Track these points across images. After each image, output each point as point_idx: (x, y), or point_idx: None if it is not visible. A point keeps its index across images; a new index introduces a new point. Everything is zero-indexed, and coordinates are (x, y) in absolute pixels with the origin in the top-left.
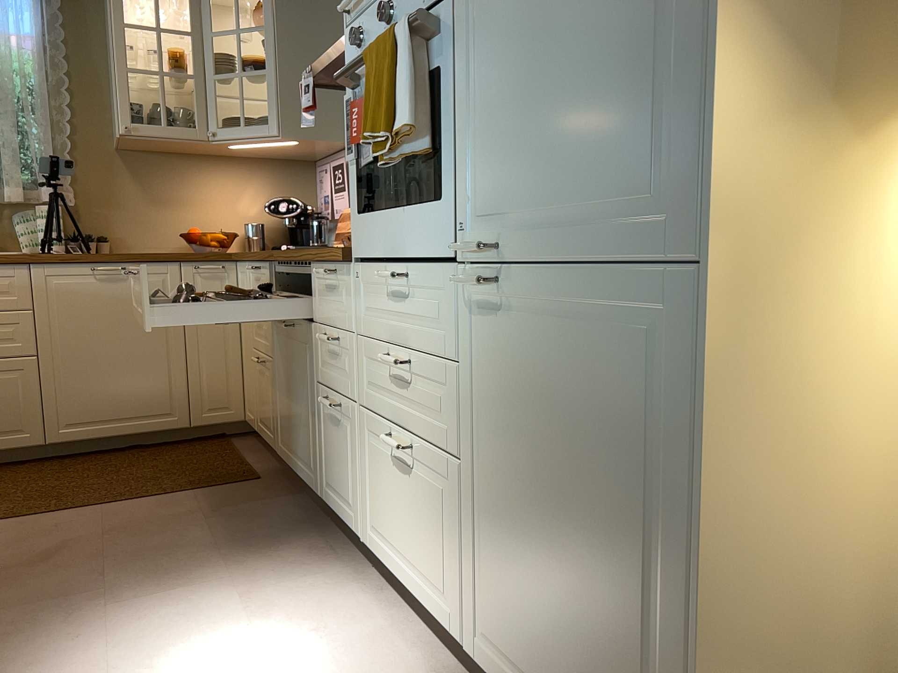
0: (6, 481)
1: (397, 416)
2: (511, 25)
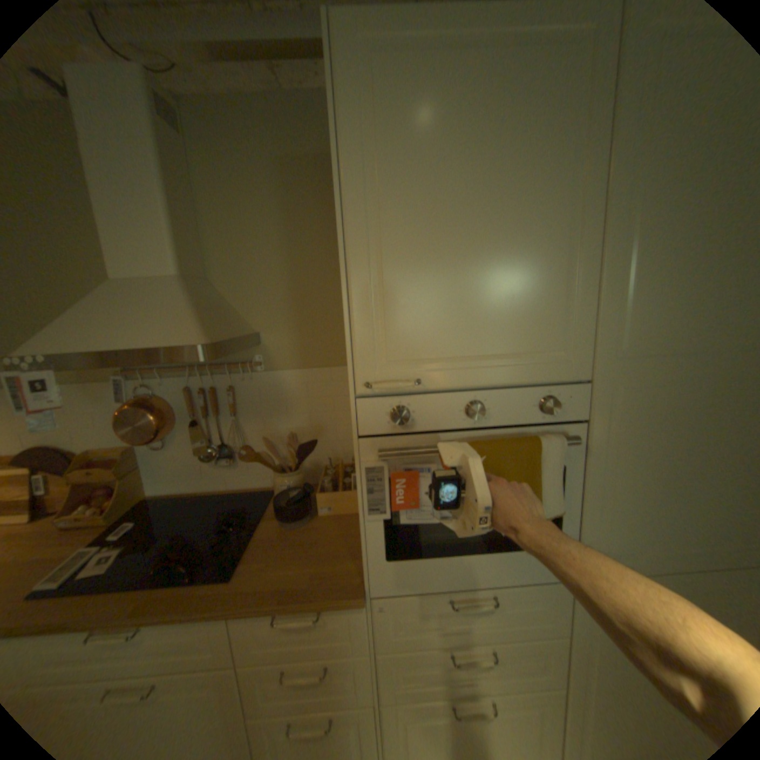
0: None
1: (461, 692)
2: (651, 457)
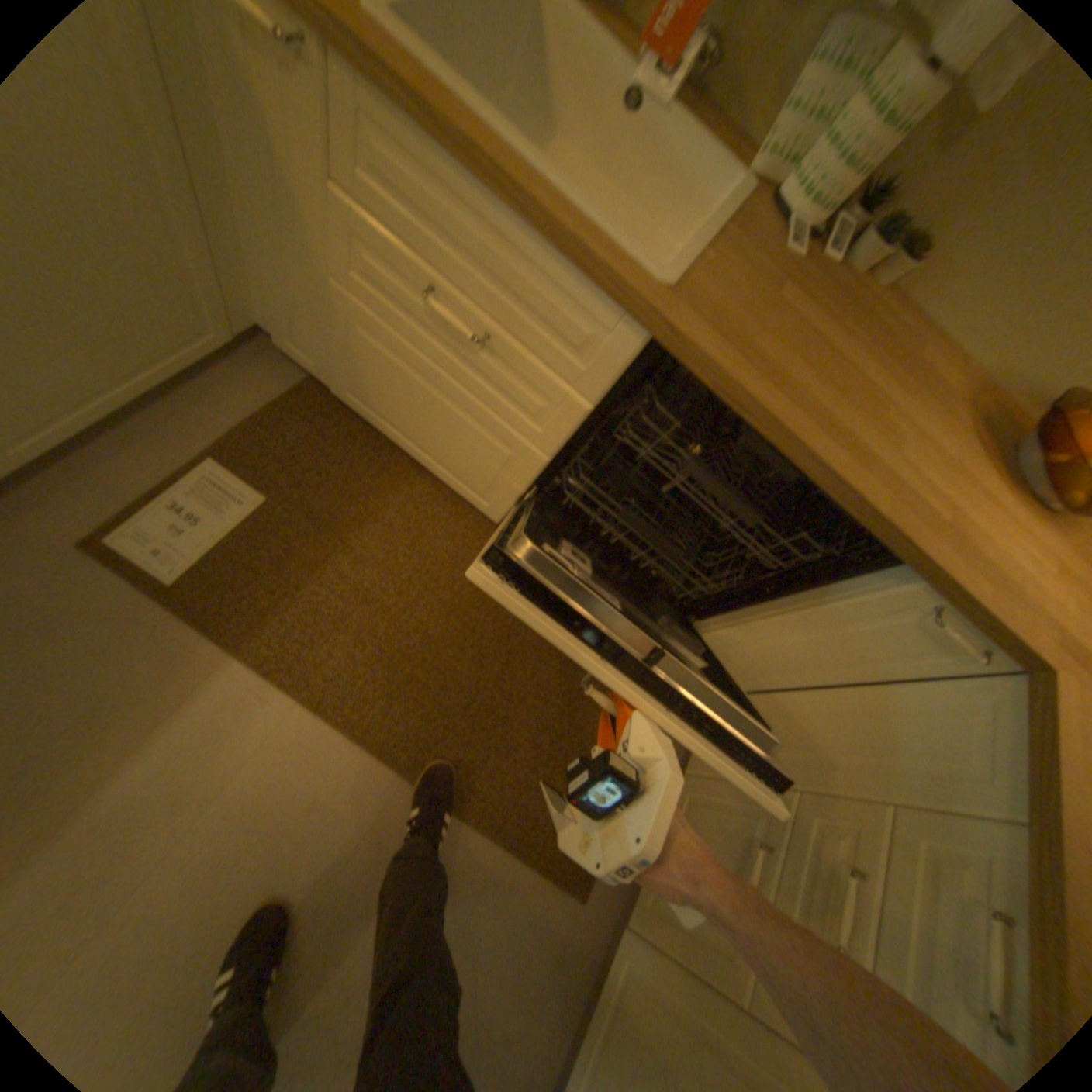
0: (421, 547)
1: None
2: None
